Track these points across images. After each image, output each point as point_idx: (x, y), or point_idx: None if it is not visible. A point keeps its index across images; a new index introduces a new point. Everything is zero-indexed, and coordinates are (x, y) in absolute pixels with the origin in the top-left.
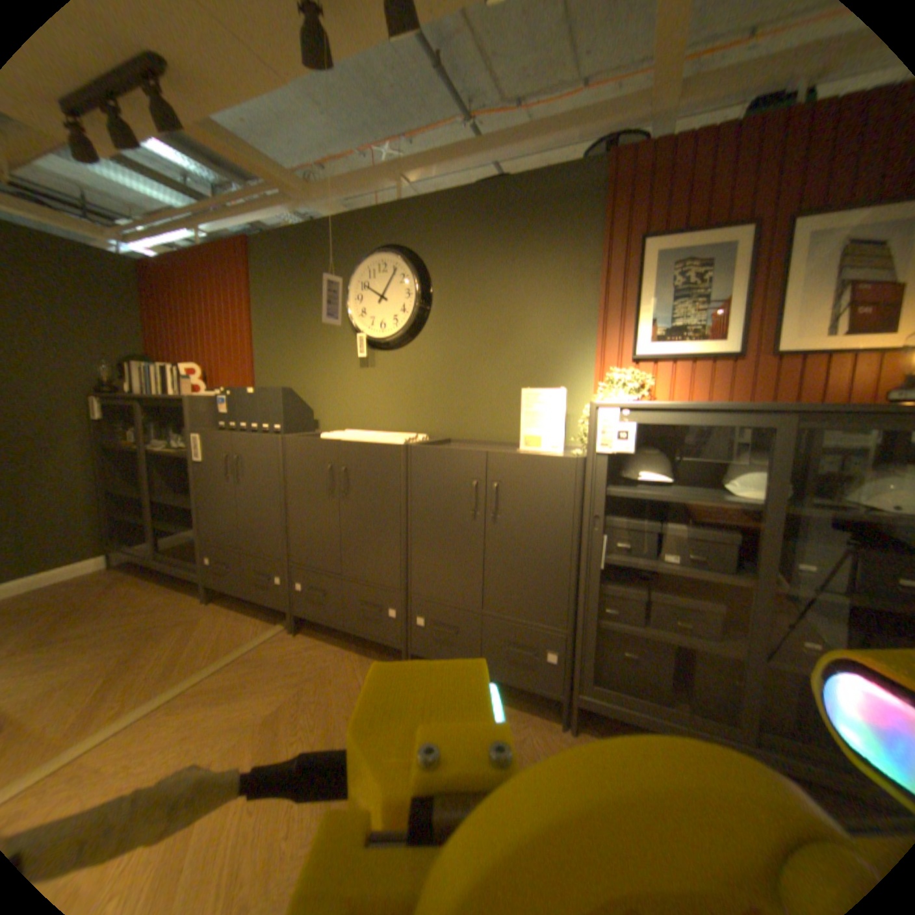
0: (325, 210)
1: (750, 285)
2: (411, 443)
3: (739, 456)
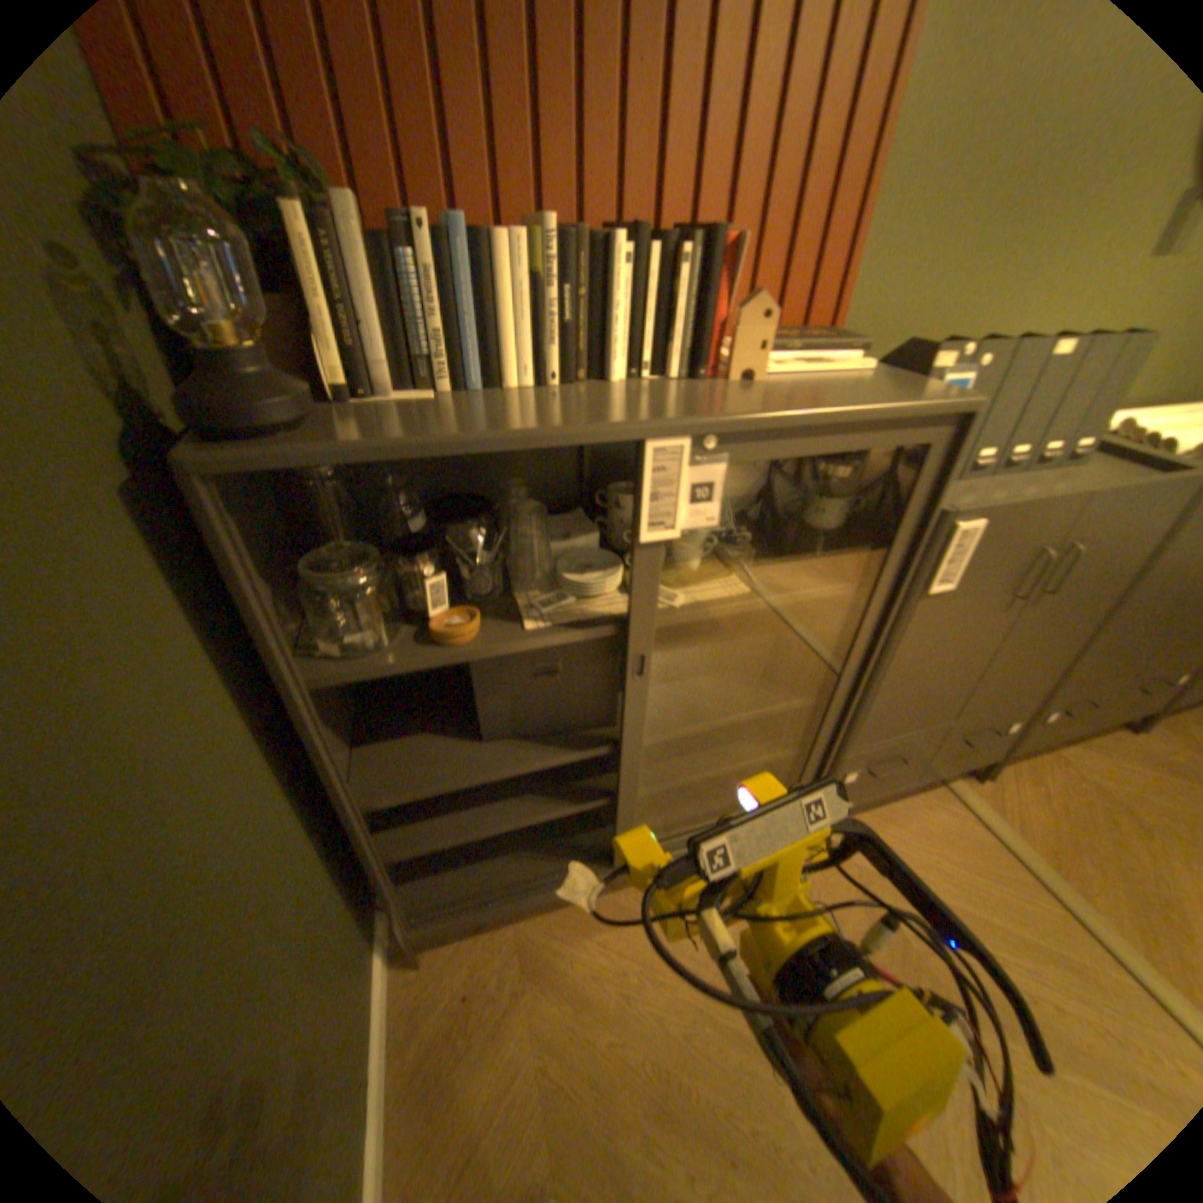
0: None
1: None
2: None
3: None
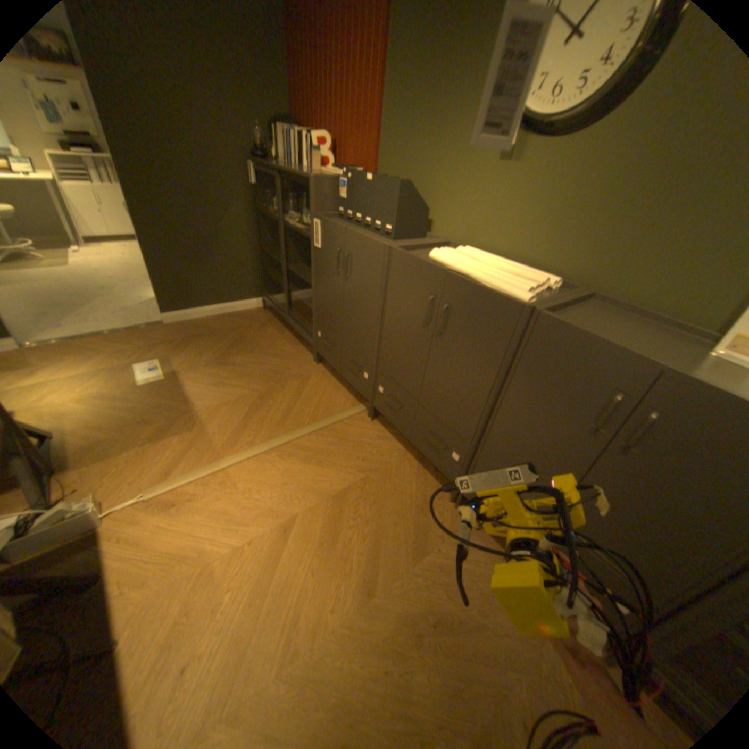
0: None
1: None
2: (538, 303)
3: None
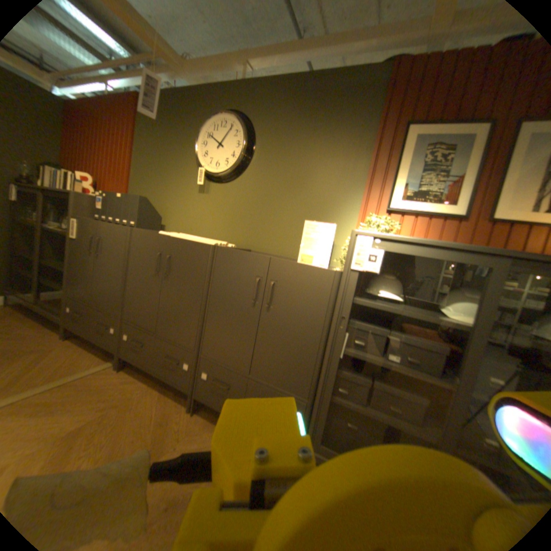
0: (193, 84)
1: (480, 167)
2: (219, 245)
3: (454, 290)
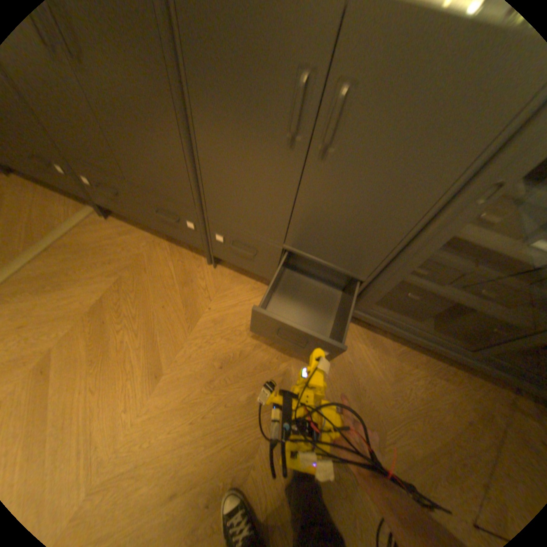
0: None
1: None
2: None
3: None
